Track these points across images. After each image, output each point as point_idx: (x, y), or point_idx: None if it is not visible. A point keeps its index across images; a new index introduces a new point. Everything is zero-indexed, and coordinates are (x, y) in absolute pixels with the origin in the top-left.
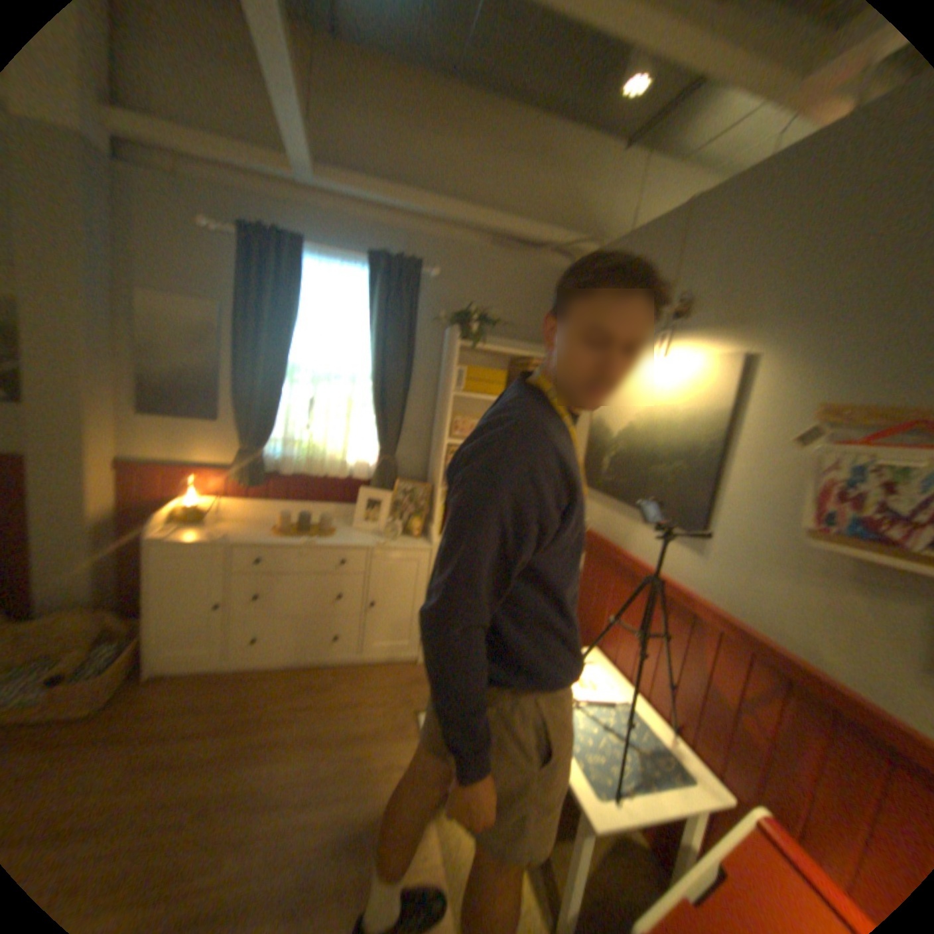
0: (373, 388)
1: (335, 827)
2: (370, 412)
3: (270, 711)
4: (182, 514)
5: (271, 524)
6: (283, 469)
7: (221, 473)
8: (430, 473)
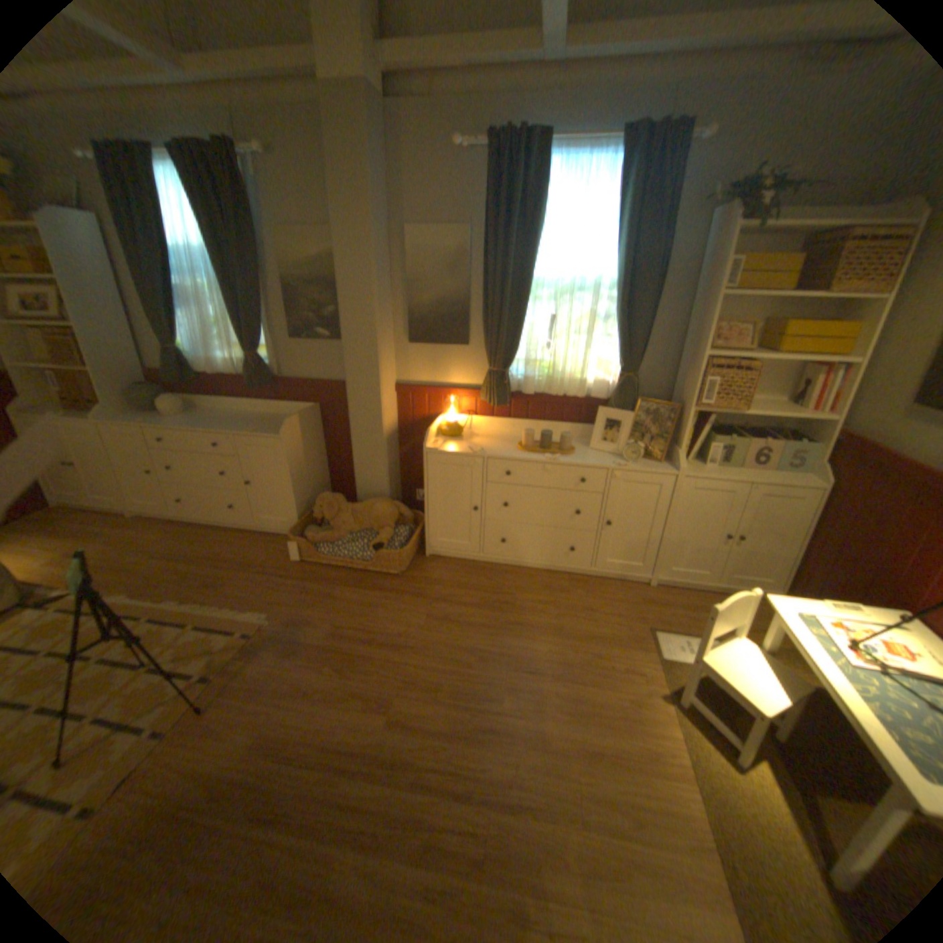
0: (617, 297)
1: (585, 705)
2: (611, 326)
3: (518, 600)
4: (445, 430)
5: (513, 442)
6: (522, 390)
7: (470, 395)
8: (674, 392)
